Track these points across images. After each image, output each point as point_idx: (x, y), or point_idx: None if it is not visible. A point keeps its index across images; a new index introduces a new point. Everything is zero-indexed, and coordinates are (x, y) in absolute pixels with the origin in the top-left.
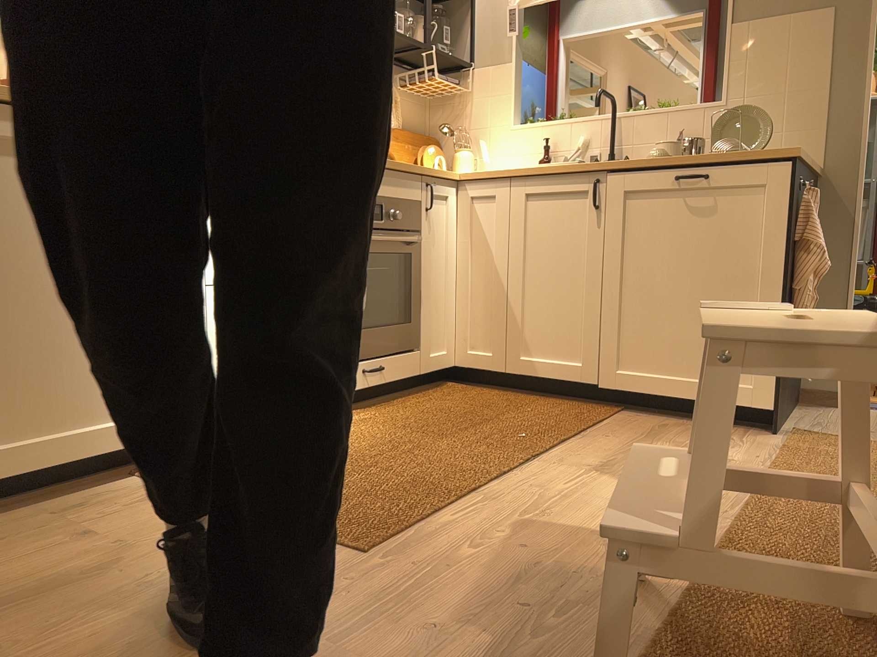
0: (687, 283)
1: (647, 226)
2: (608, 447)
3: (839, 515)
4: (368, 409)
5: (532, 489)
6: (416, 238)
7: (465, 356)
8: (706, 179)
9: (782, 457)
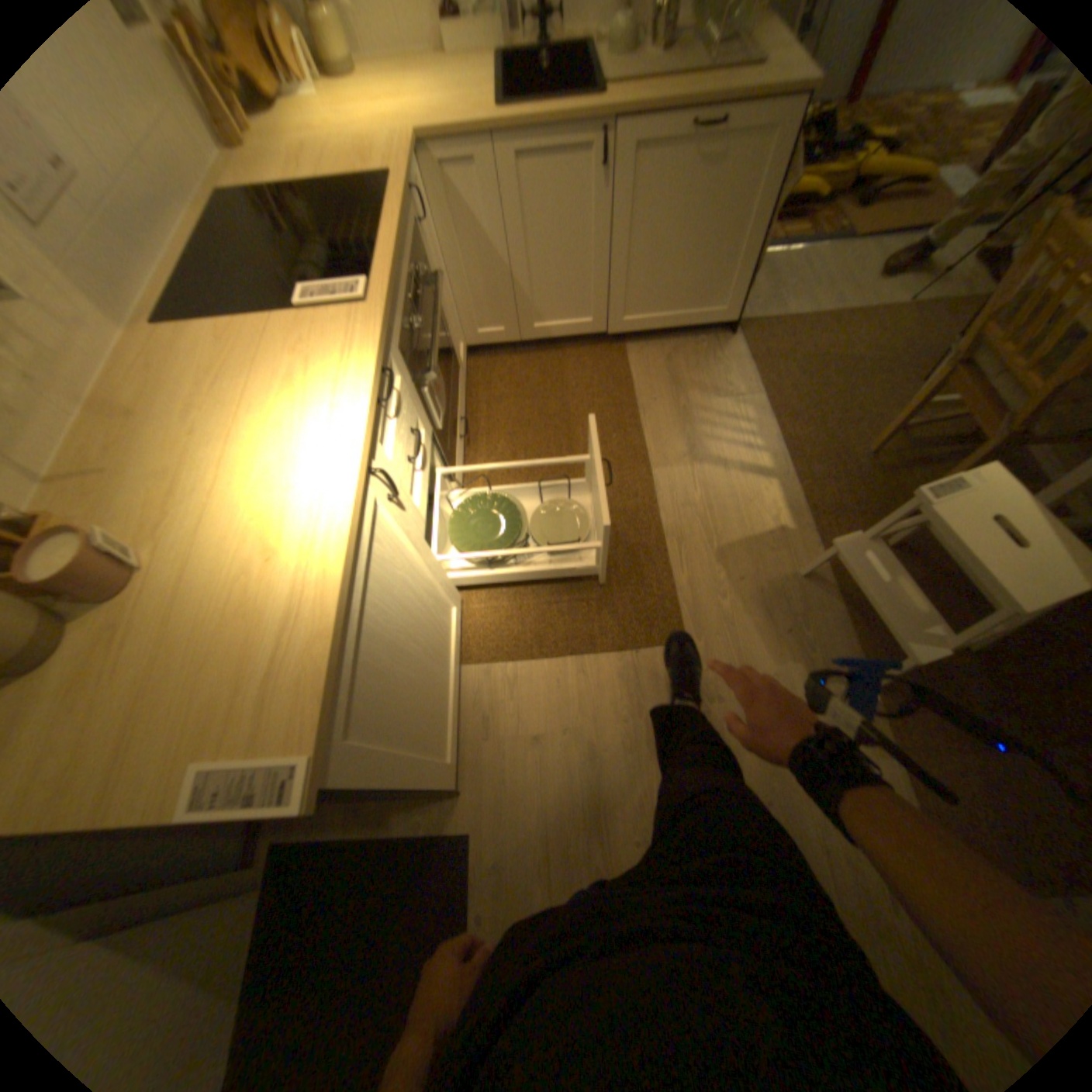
0: (688, 235)
1: (656, 181)
2: (672, 420)
3: (832, 440)
4: (465, 453)
5: (689, 510)
6: (434, 275)
7: (474, 337)
8: (725, 122)
9: (764, 376)
